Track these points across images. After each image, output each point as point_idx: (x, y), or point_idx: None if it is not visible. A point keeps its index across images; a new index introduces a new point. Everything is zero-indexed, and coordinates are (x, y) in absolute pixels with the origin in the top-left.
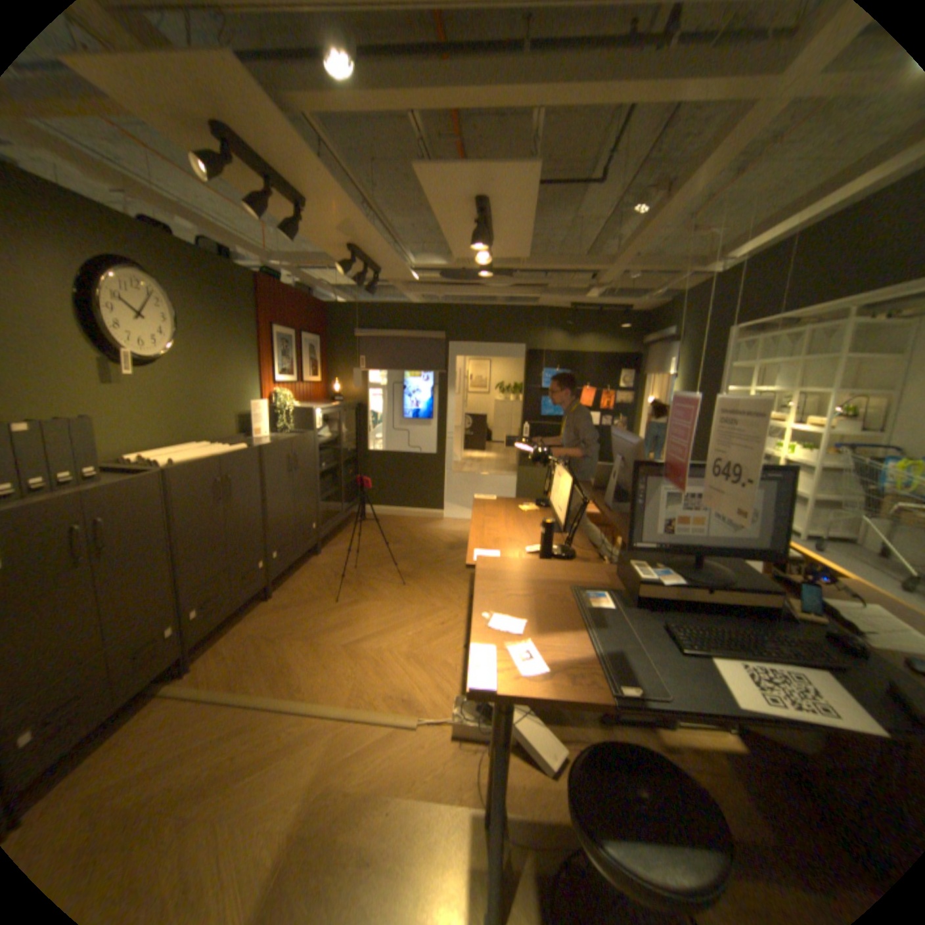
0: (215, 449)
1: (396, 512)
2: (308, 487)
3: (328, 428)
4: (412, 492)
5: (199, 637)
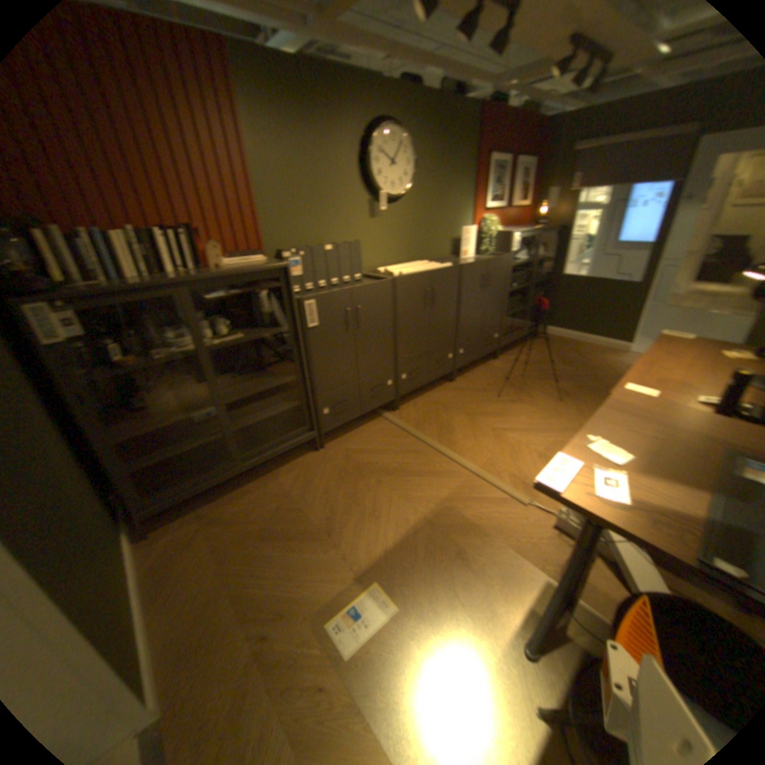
0: (428, 266)
1: (578, 337)
2: (495, 303)
3: (525, 251)
4: (599, 320)
5: (405, 391)
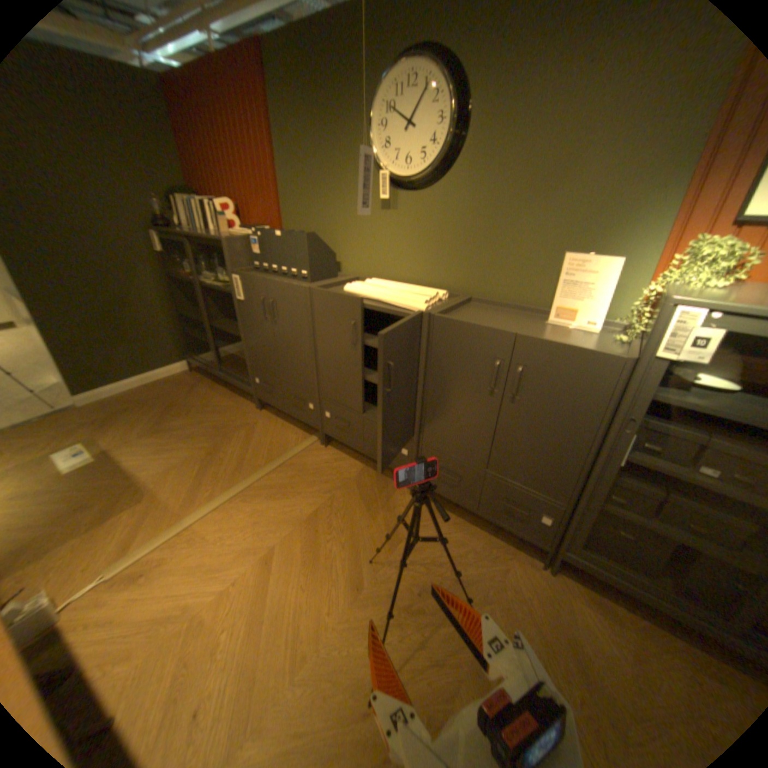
0: (400, 297)
1: None
2: (550, 449)
3: None
4: None
5: (333, 435)
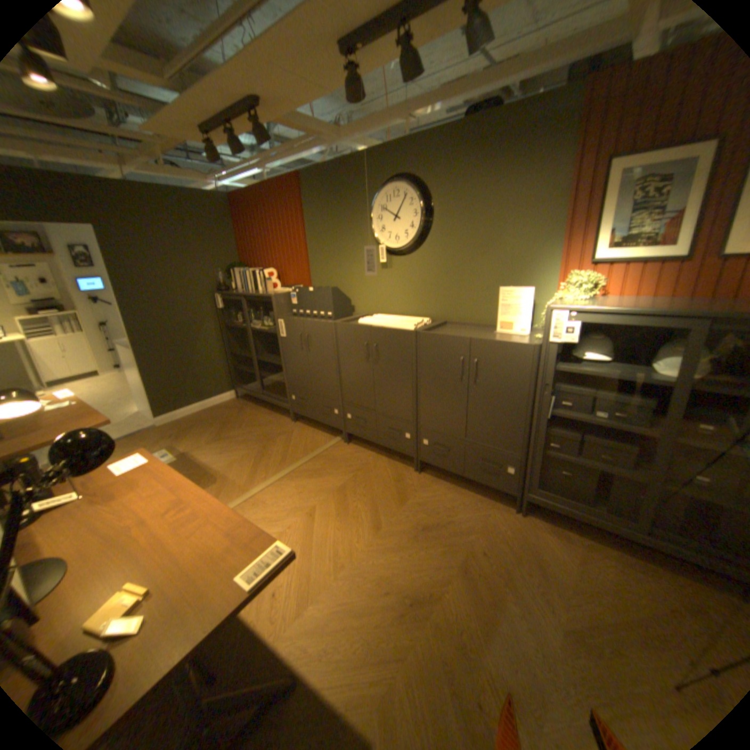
0: (396, 324)
1: None
2: (503, 415)
3: (690, 362)
4: None
5: (353, 433)
